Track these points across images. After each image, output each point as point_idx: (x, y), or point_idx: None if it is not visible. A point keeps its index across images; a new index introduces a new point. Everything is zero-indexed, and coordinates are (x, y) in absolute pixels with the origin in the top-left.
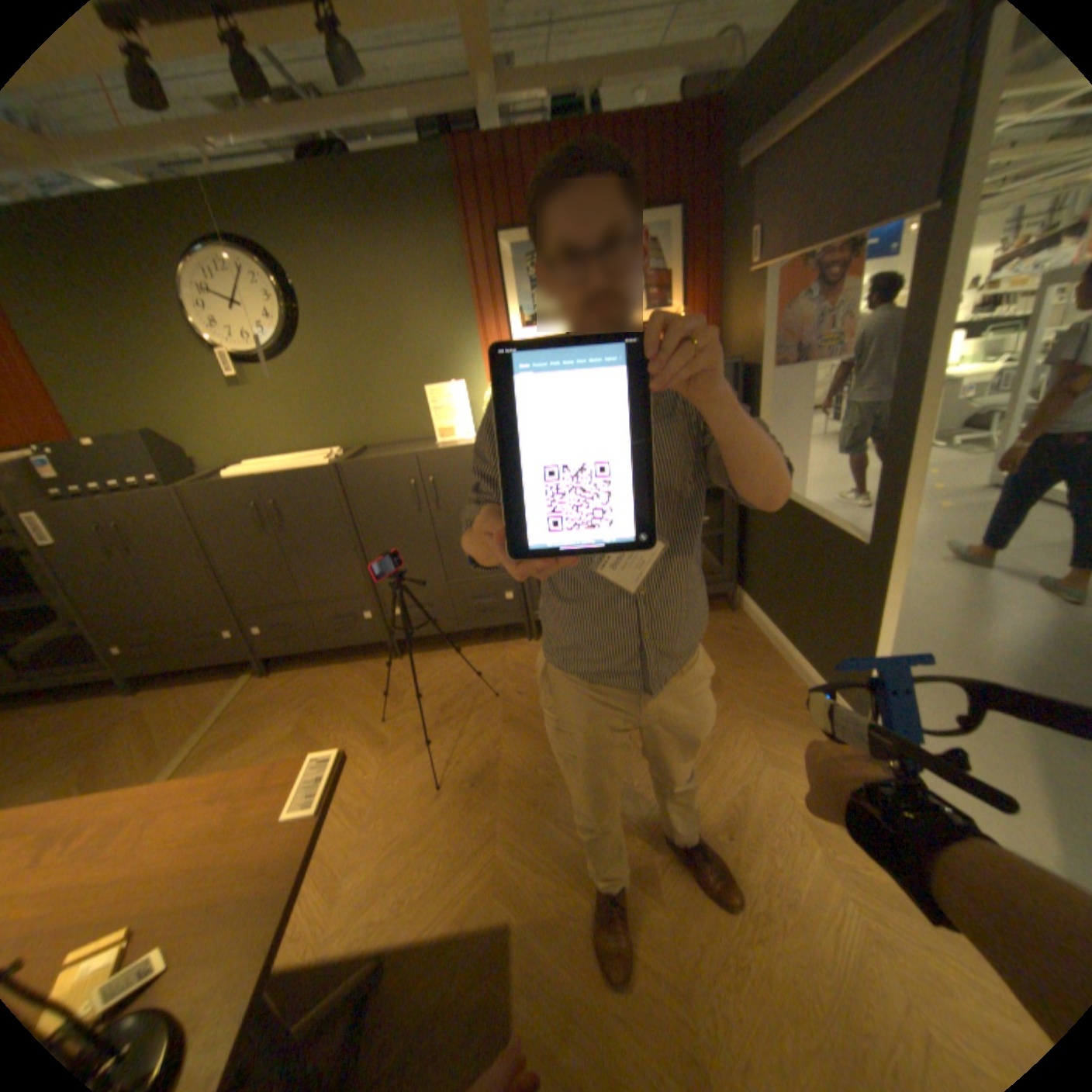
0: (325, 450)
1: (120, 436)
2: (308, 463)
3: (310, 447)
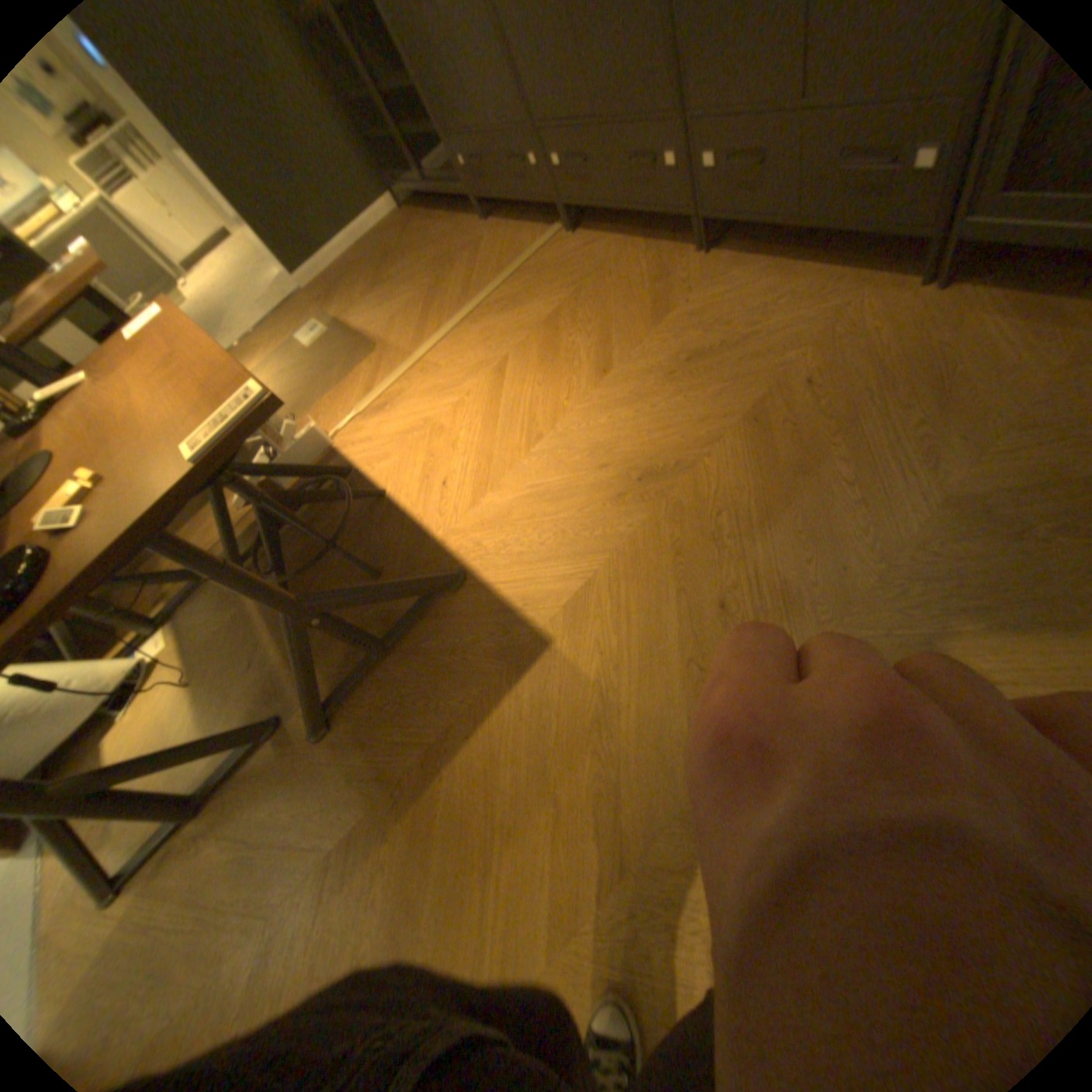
0: None
1: None
2: None
3: None
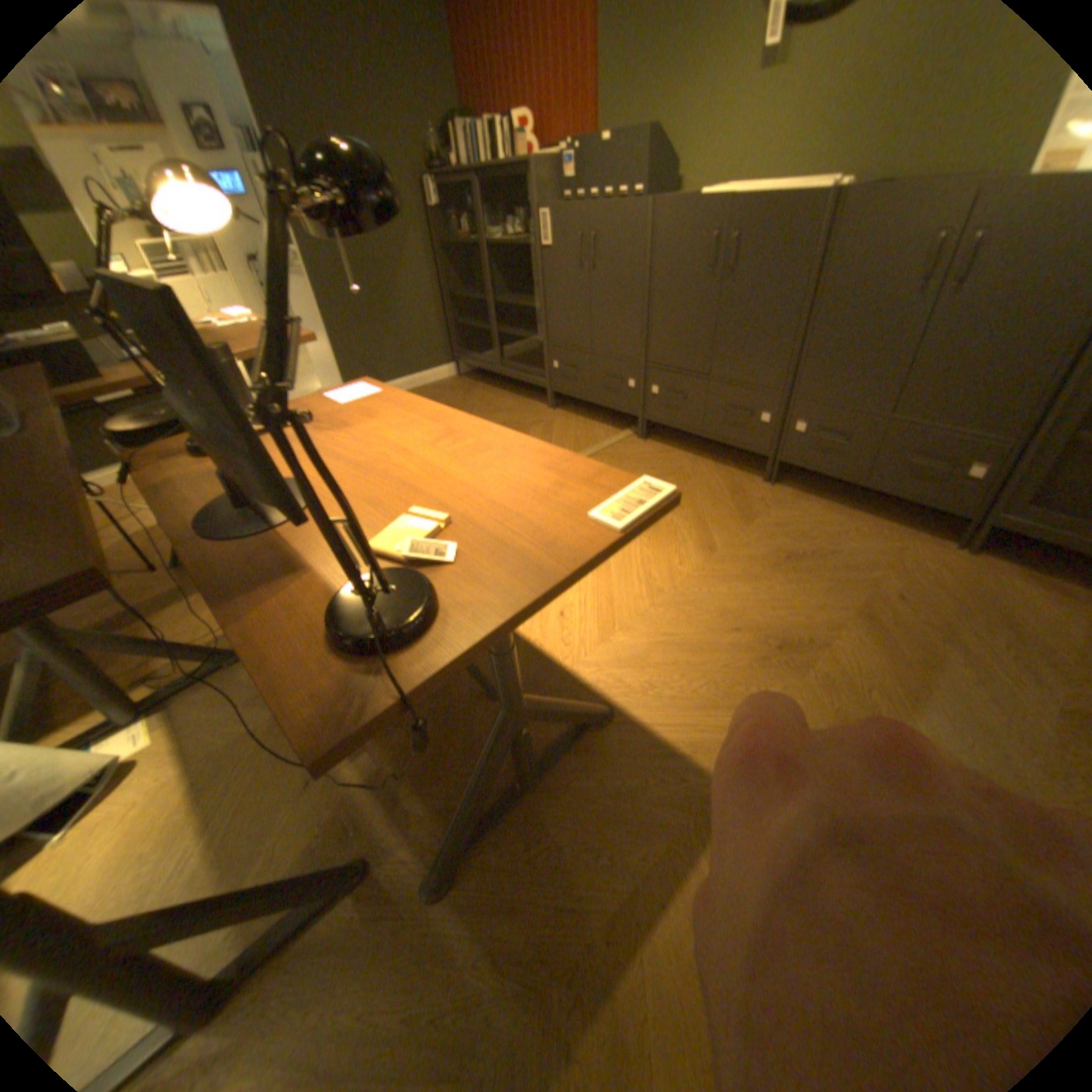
0: (832, 179)
1: (632, 126)
2: (804, 183)
3: (814, 172)
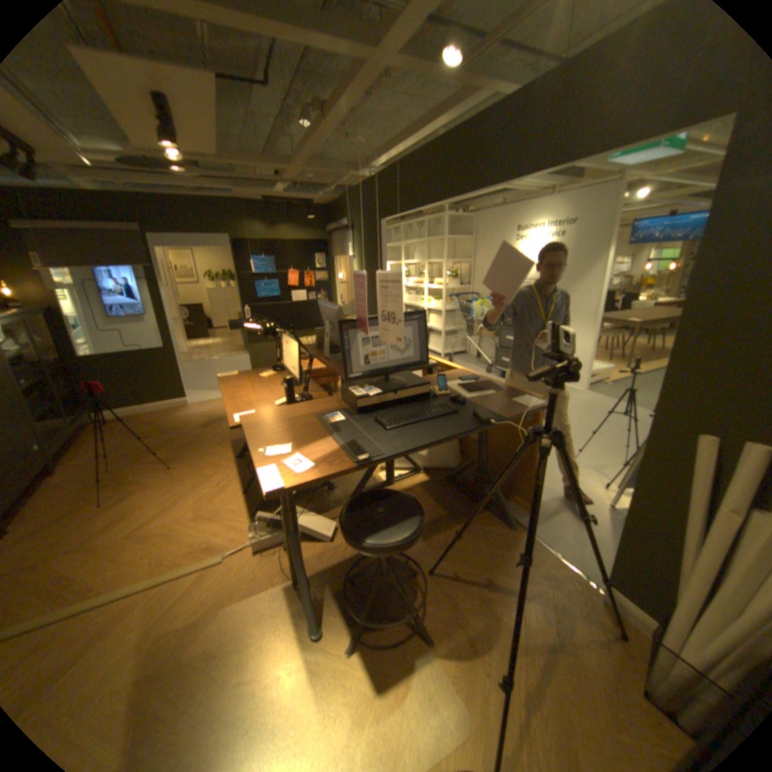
0: None
1: None
2: None
3: None
